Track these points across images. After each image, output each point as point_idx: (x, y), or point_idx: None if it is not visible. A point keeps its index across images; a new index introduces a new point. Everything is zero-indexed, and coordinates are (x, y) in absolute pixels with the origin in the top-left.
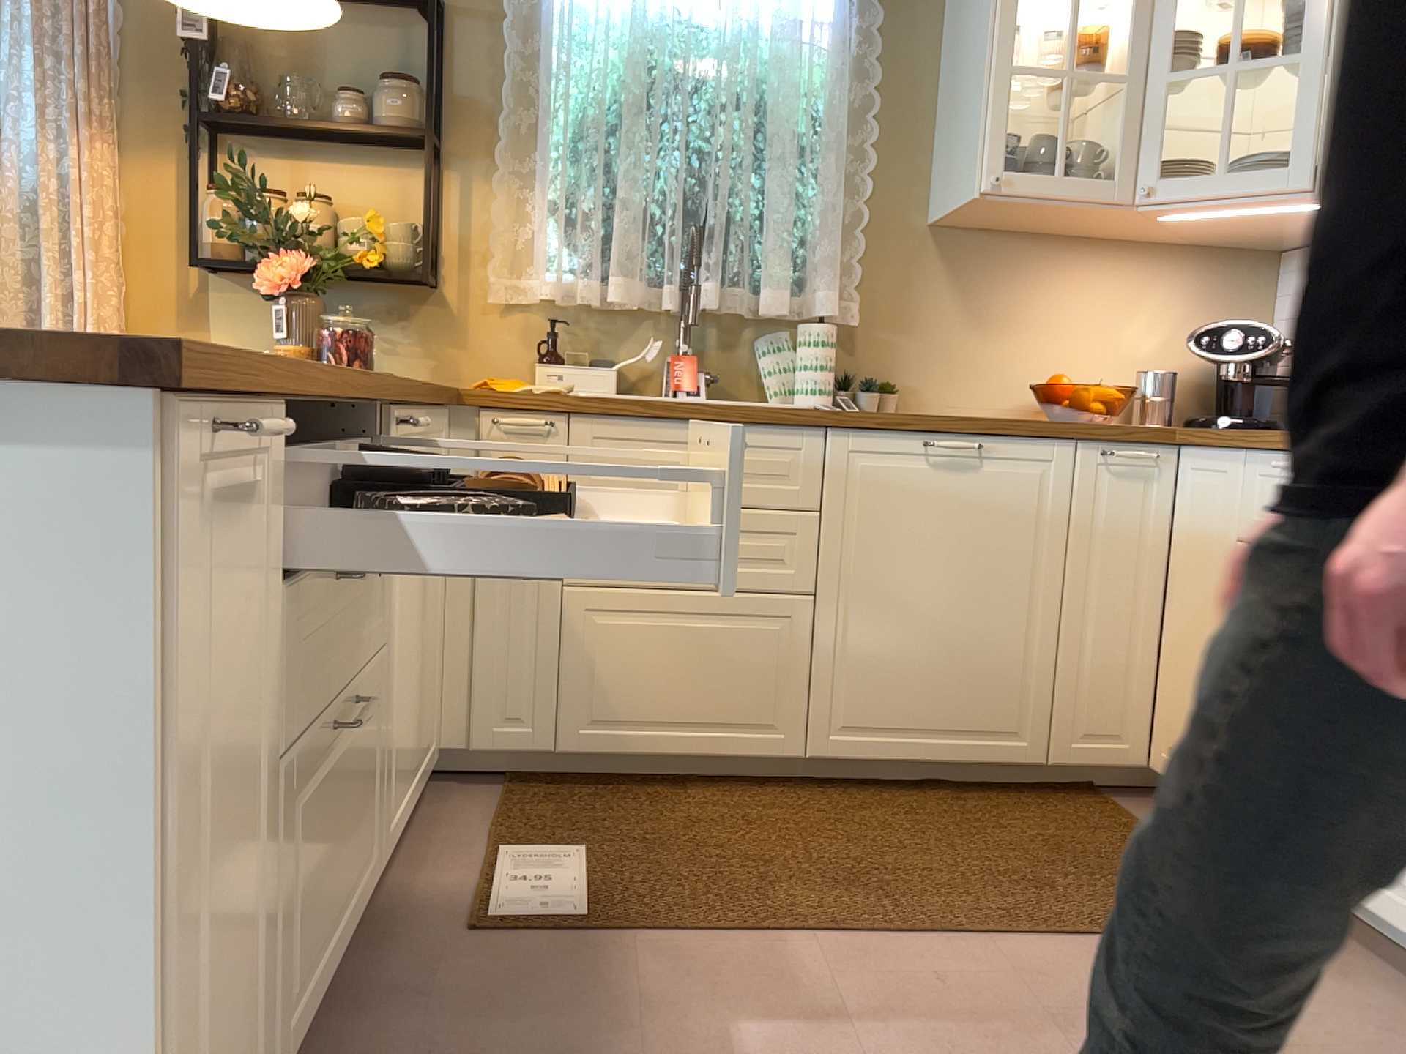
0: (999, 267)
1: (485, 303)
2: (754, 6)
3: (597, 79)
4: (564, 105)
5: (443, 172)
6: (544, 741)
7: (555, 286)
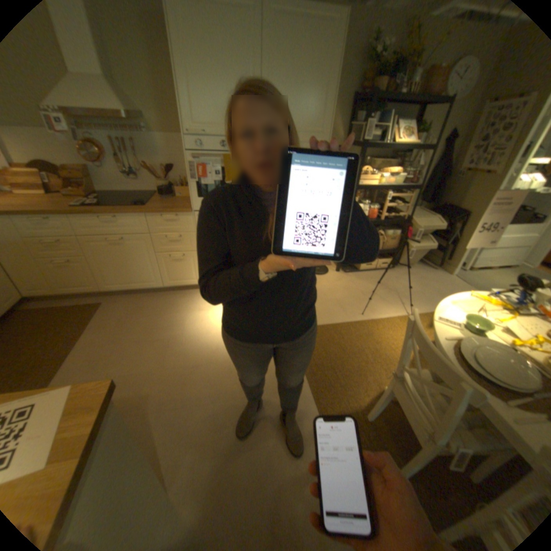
0: None
1: None
2: None
3: None
4: None
5: None
6: None
7: None
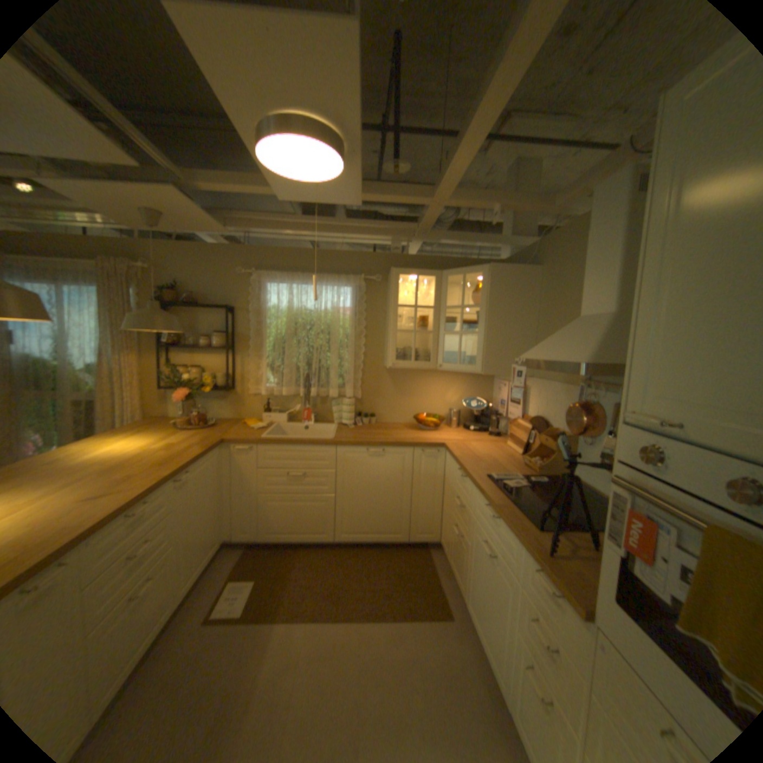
0: (406, 377)
1: (249, 393)
2: (327, 304)
3: (278, 329)
4: (268, 338)
5: (235, 355)
6: (254, 538)
7: (268, 390)
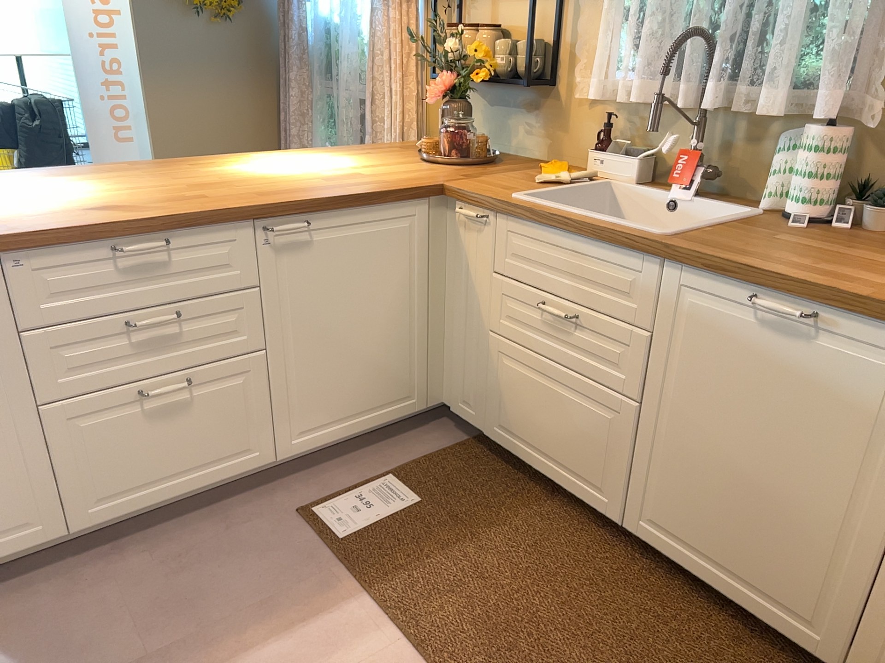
0: None
1: (577, 99)
2: None
3: None
4: None
5: None
6: (480, 423)
7: (603, 88)
